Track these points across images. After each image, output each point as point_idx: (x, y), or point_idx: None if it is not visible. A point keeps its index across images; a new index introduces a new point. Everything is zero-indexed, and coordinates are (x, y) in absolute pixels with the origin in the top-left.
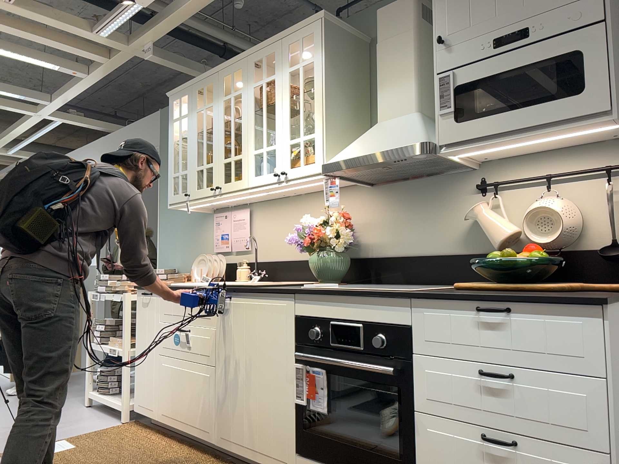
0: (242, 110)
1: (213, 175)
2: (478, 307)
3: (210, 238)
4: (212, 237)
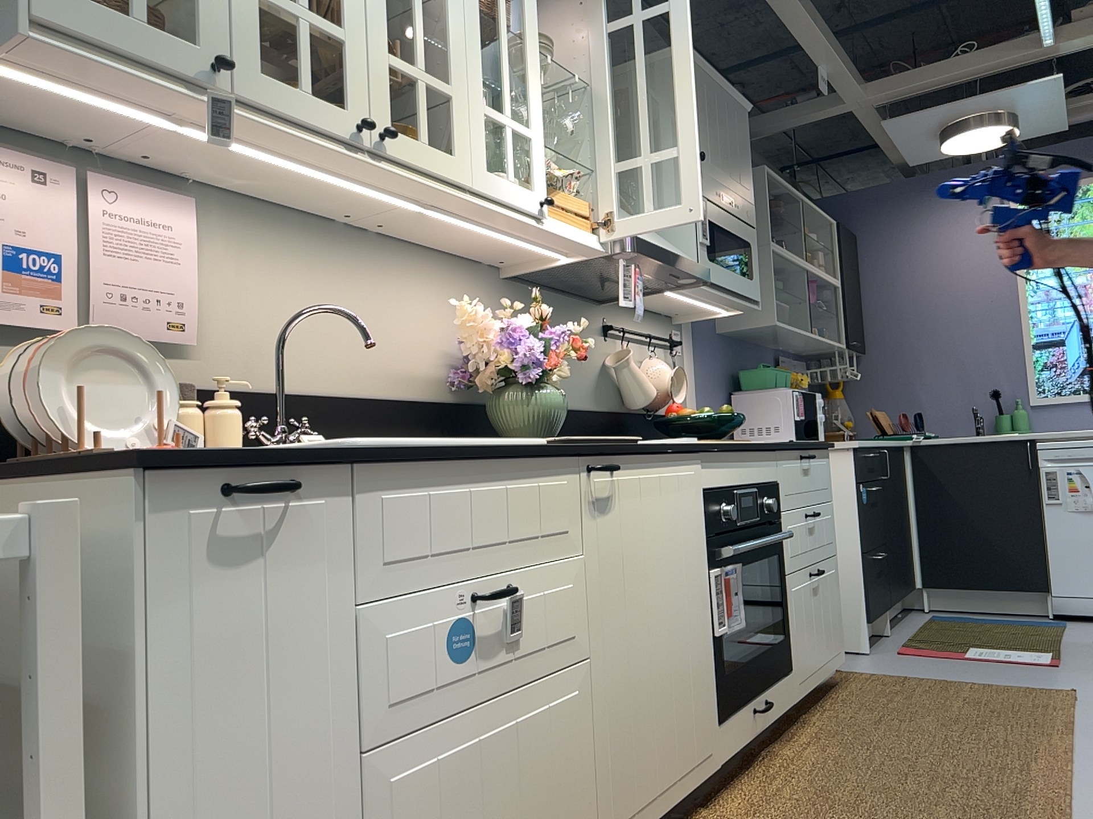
0: None
1: (345, 73)
2: (802, 456)
3: None
4: None
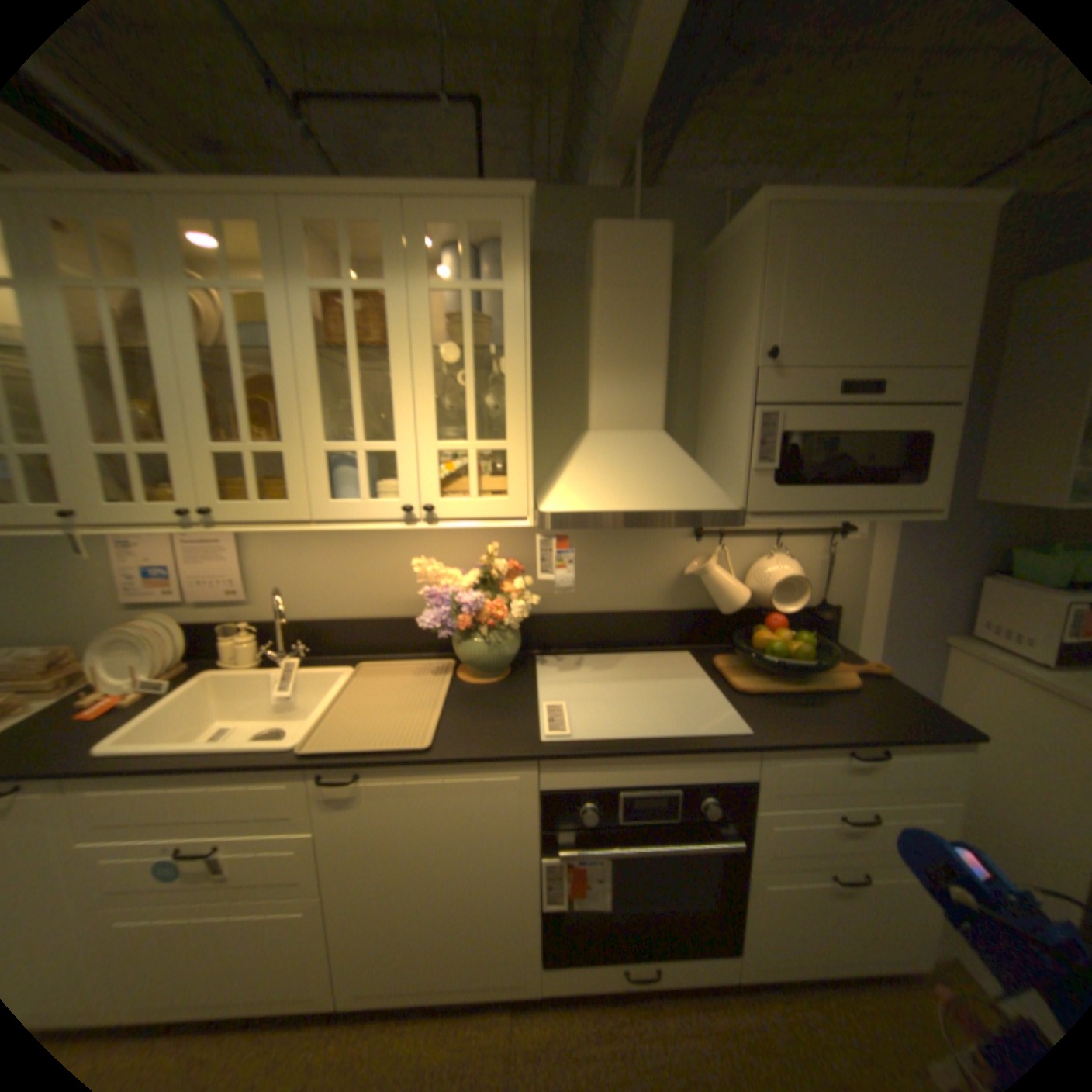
0: (270, 335)
1: (169, 475)
2: (852, 754)
3: (96, 570)
4: (104, 570)
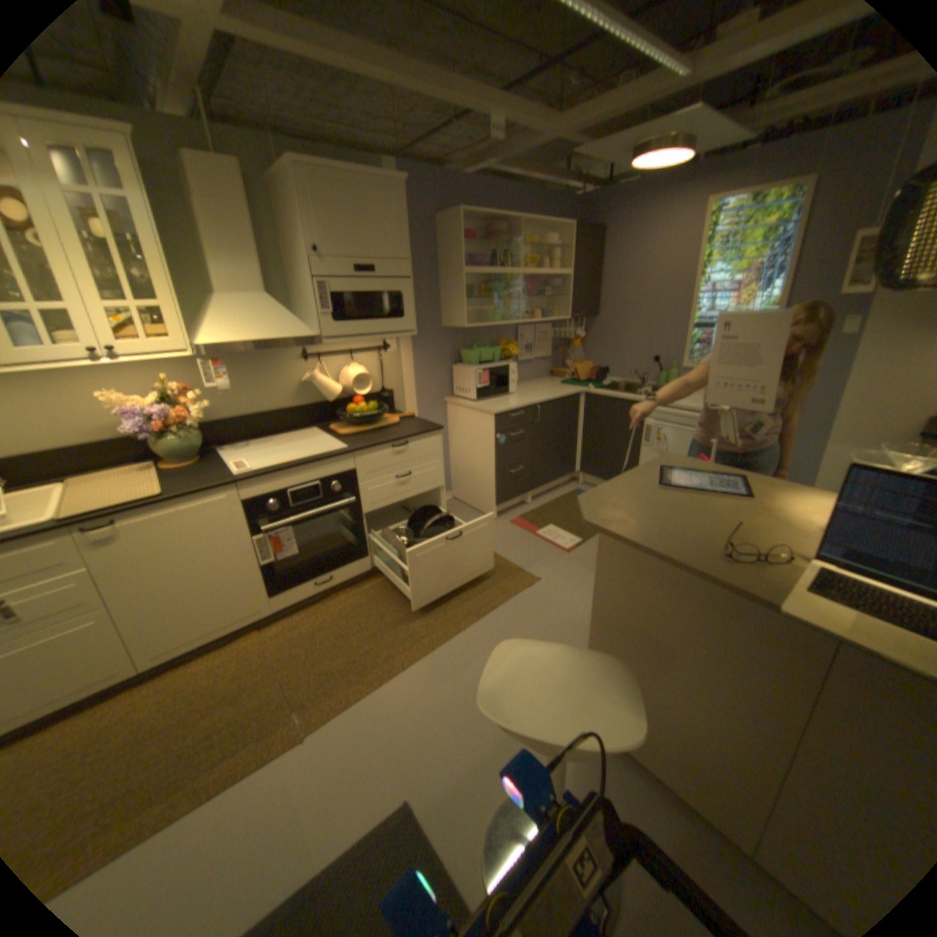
0: None
1: None
2: (393, 448)
3: None
4: None
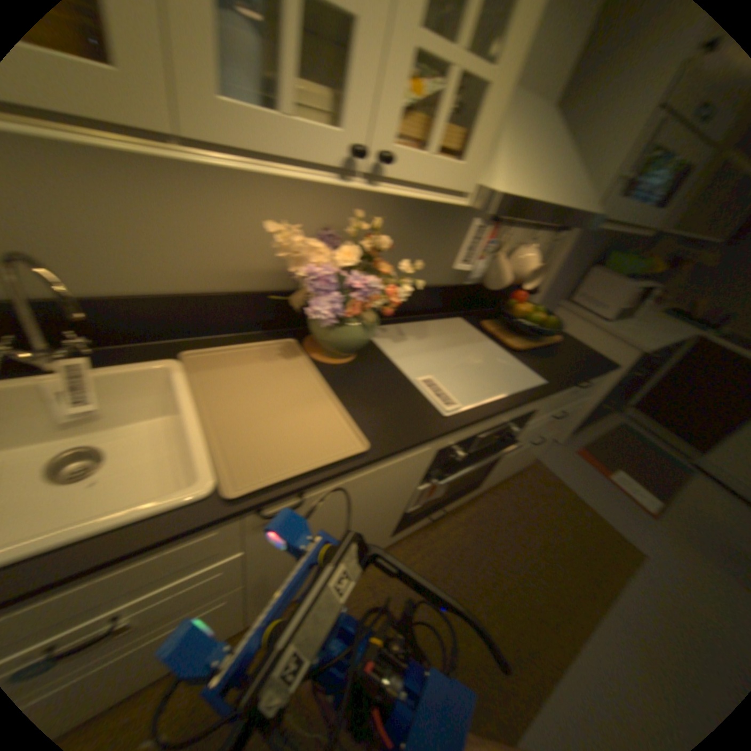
0: None
1: None
2: (581, 386)
3: None
4: None
